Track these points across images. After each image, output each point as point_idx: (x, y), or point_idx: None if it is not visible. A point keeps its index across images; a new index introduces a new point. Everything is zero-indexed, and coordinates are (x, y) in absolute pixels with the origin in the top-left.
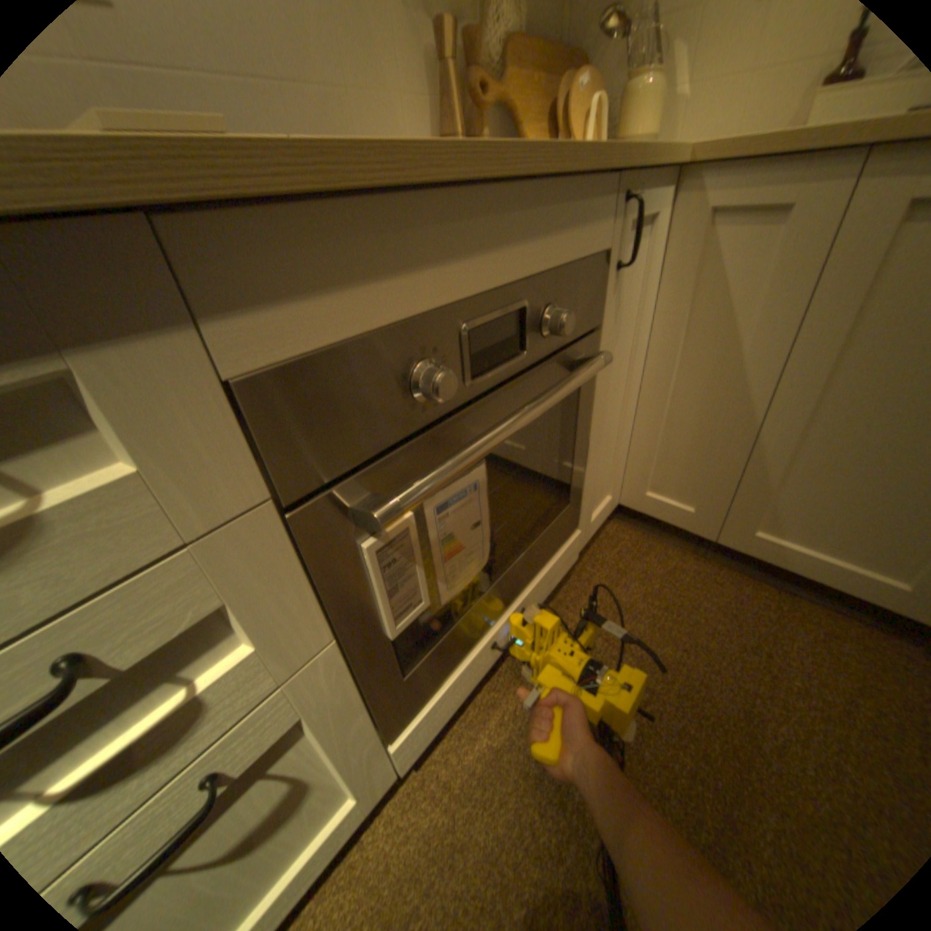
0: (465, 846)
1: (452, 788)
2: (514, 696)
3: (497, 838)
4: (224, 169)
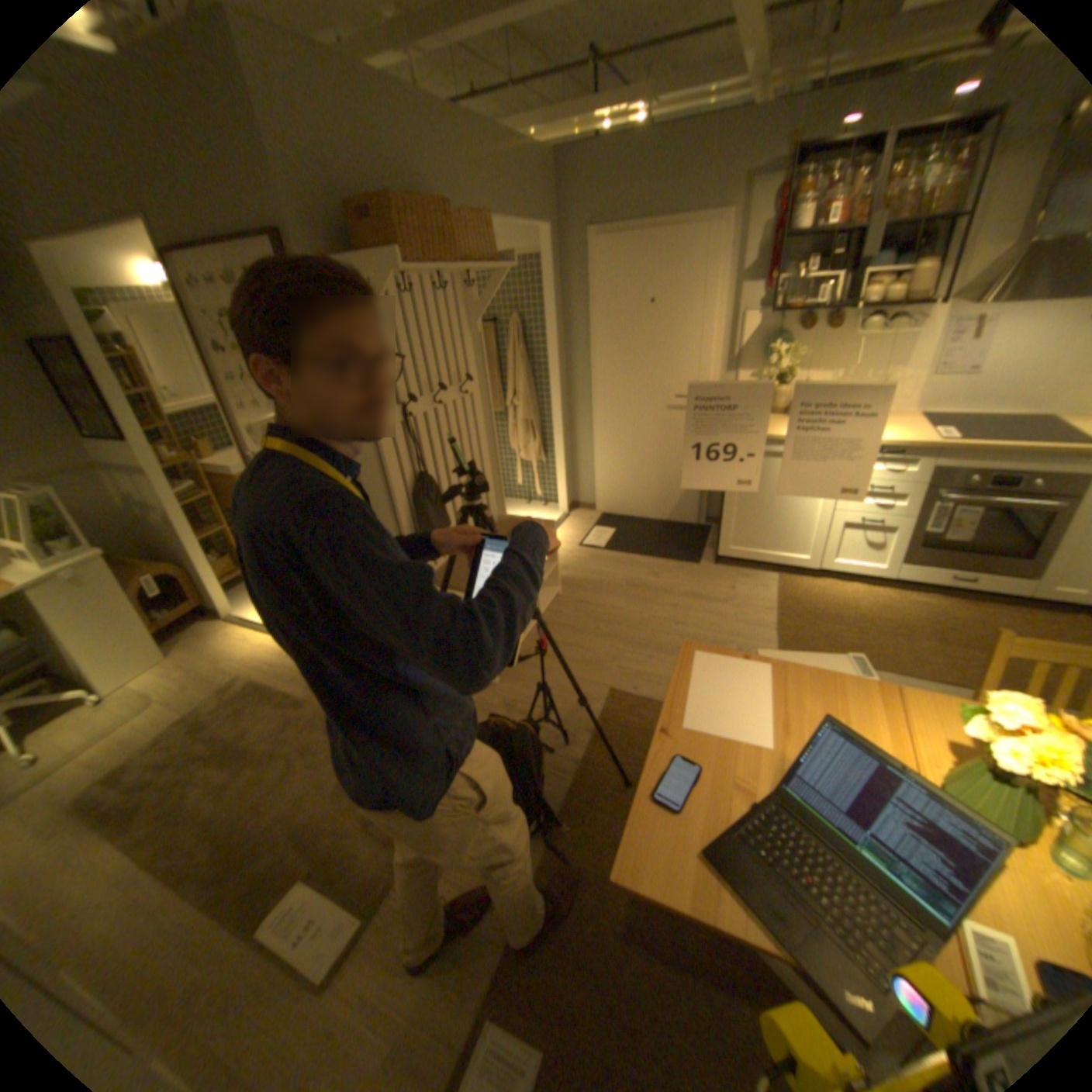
0: (902, 605)
1: (909, 600)
2: (952, 607)
3: (912, 610)
4: (956, 447)
